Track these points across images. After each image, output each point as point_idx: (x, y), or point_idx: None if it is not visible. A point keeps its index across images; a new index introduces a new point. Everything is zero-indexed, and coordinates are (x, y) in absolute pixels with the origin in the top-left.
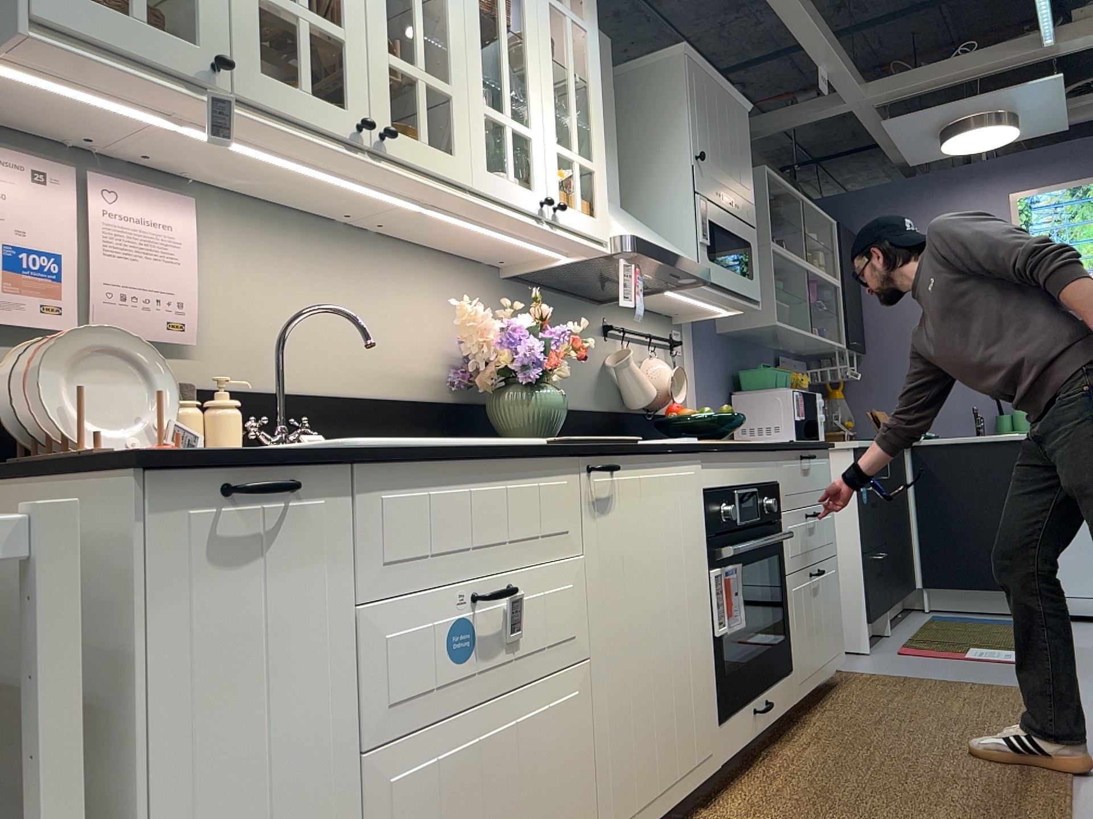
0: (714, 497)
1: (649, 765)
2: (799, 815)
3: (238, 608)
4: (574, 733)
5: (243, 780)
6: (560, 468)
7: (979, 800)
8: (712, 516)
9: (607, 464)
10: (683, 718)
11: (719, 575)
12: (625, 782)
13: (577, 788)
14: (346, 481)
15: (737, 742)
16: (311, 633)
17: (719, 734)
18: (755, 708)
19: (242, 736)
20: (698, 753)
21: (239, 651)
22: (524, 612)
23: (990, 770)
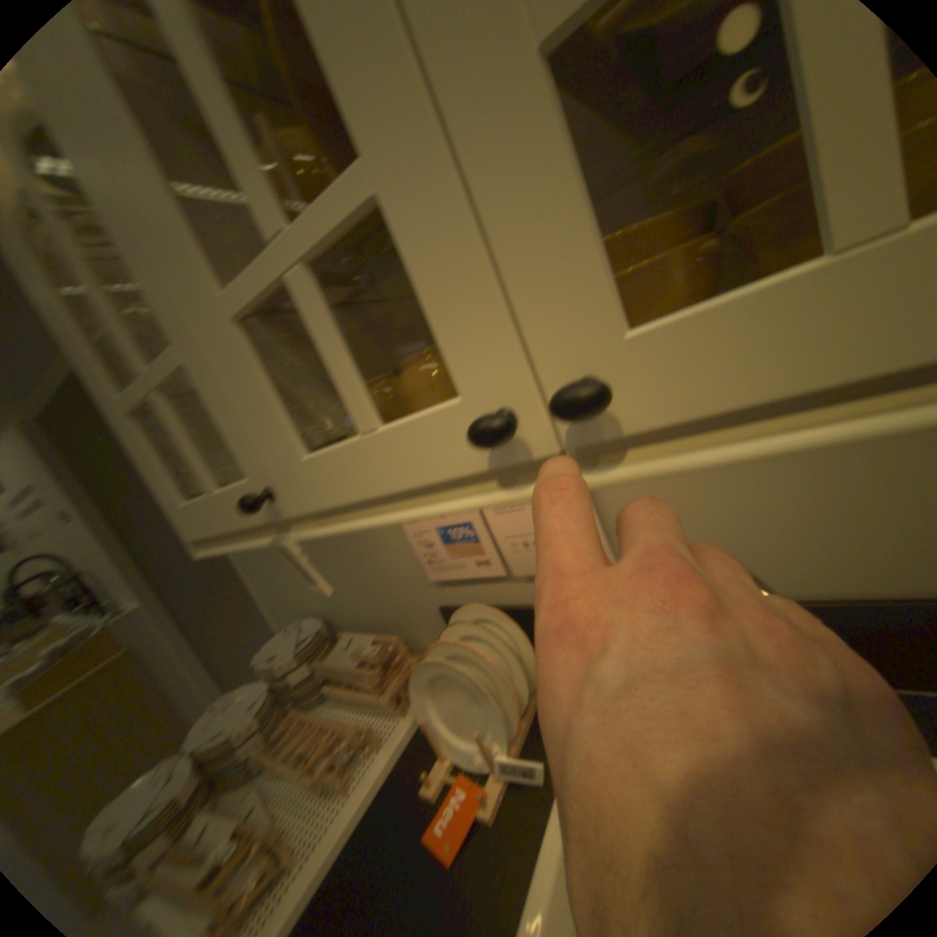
0: None
1: None
2: None
3: None
4: None
5: None
6: None
7: None
8: None
9: None
10: None
11: None
12: None
13: None
14: None
15: None
16: None
17: None
18: None
19: None
20: None
21: None
22: None
23: None
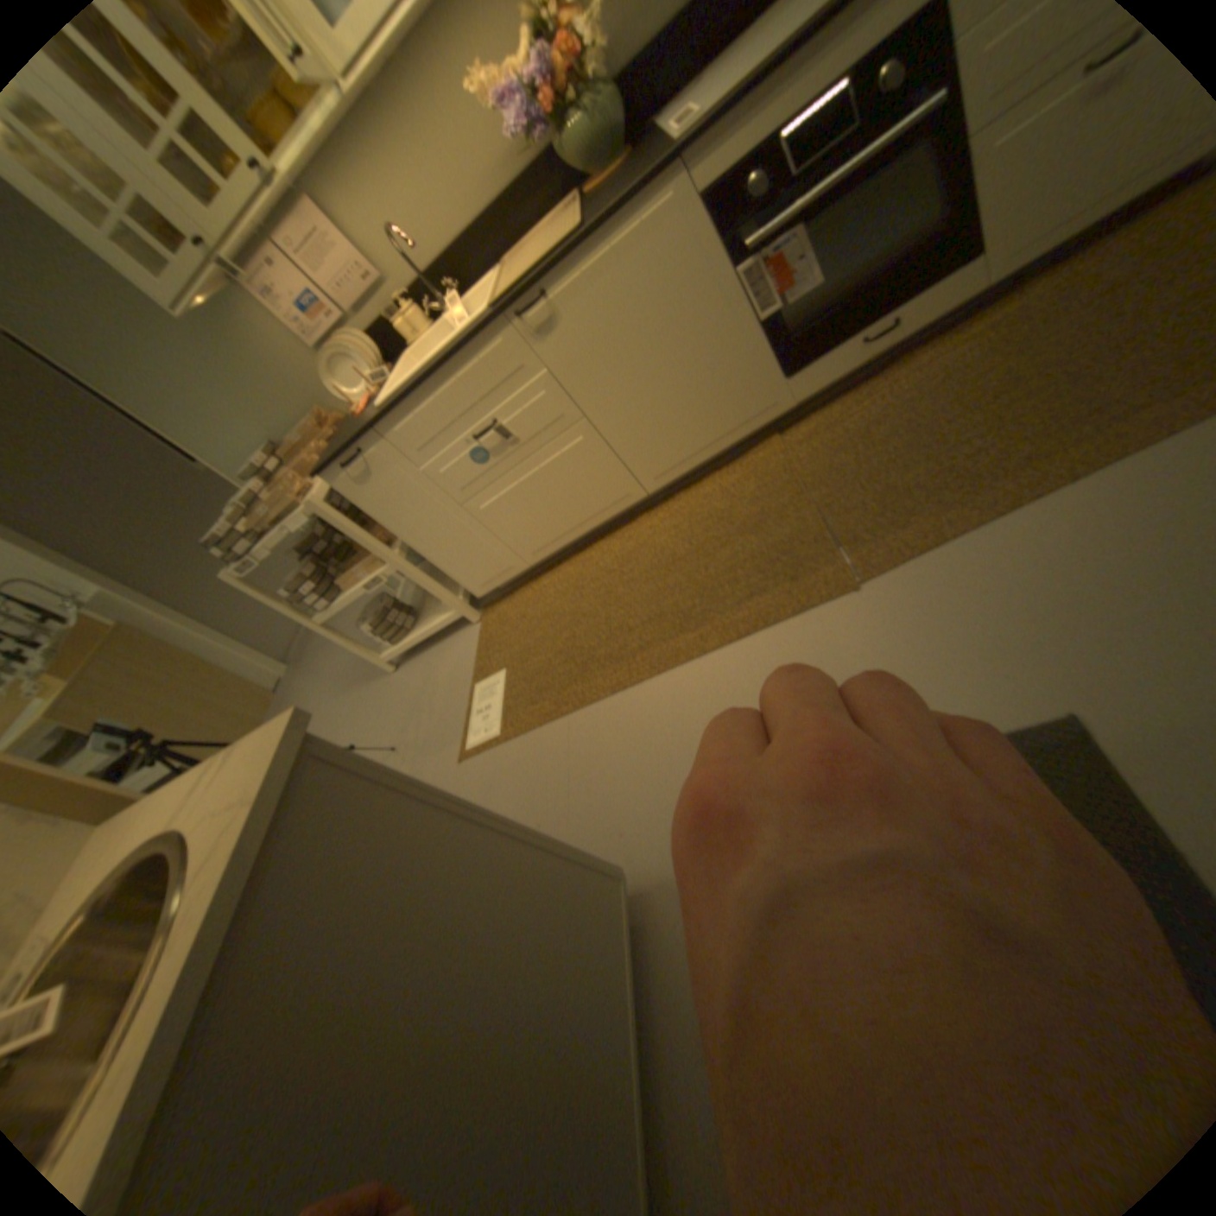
0: (729, 182)
1: (682, 440)
2: (826, 450)
3: (384, 490)
4: (592, 453)
5: (426, 524)
6: (492, 334)
7: (979, 460)
8: (725, 211)
9: (536, 294)
10: (720, 399)
11: (751, 265)
12: (656, 456)
13: (608, 473)
14: (380, 434)
15: (827, 377)
16: (413, 484)
17: (791, 384)
18: (866, 337)
19: (416, 516)
20: (752, 410)
21: (395, 499)
22: (514, 424)
23: (1075, 412)
